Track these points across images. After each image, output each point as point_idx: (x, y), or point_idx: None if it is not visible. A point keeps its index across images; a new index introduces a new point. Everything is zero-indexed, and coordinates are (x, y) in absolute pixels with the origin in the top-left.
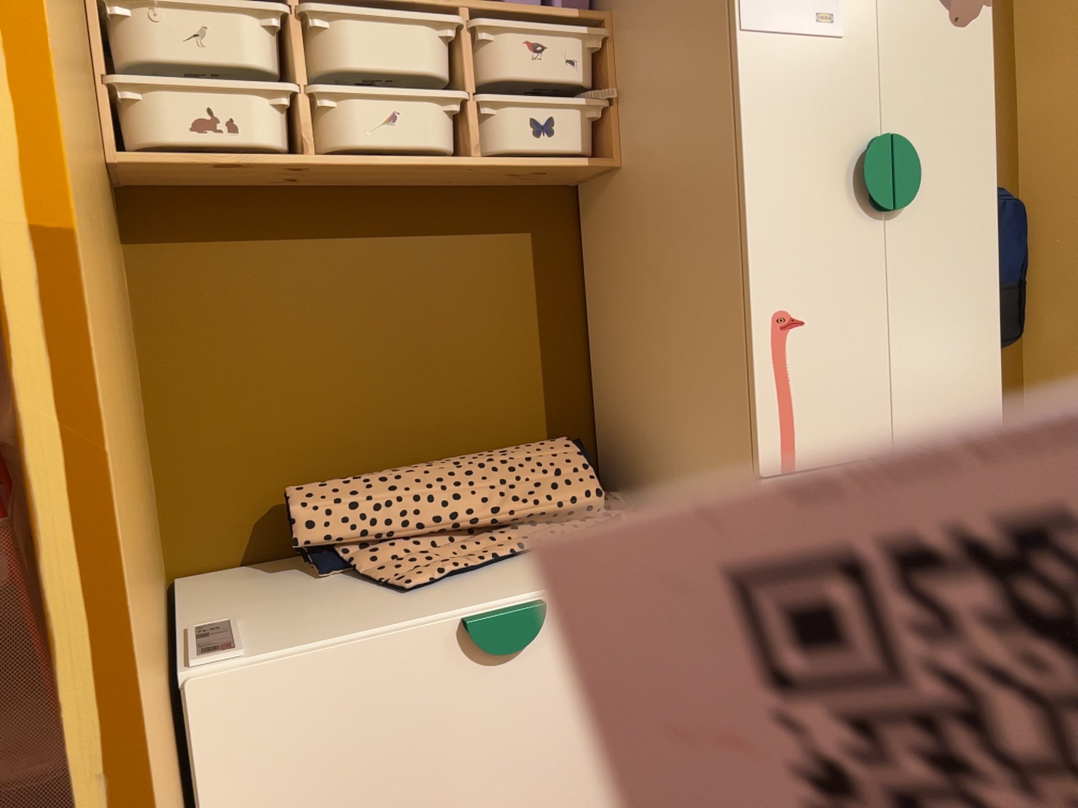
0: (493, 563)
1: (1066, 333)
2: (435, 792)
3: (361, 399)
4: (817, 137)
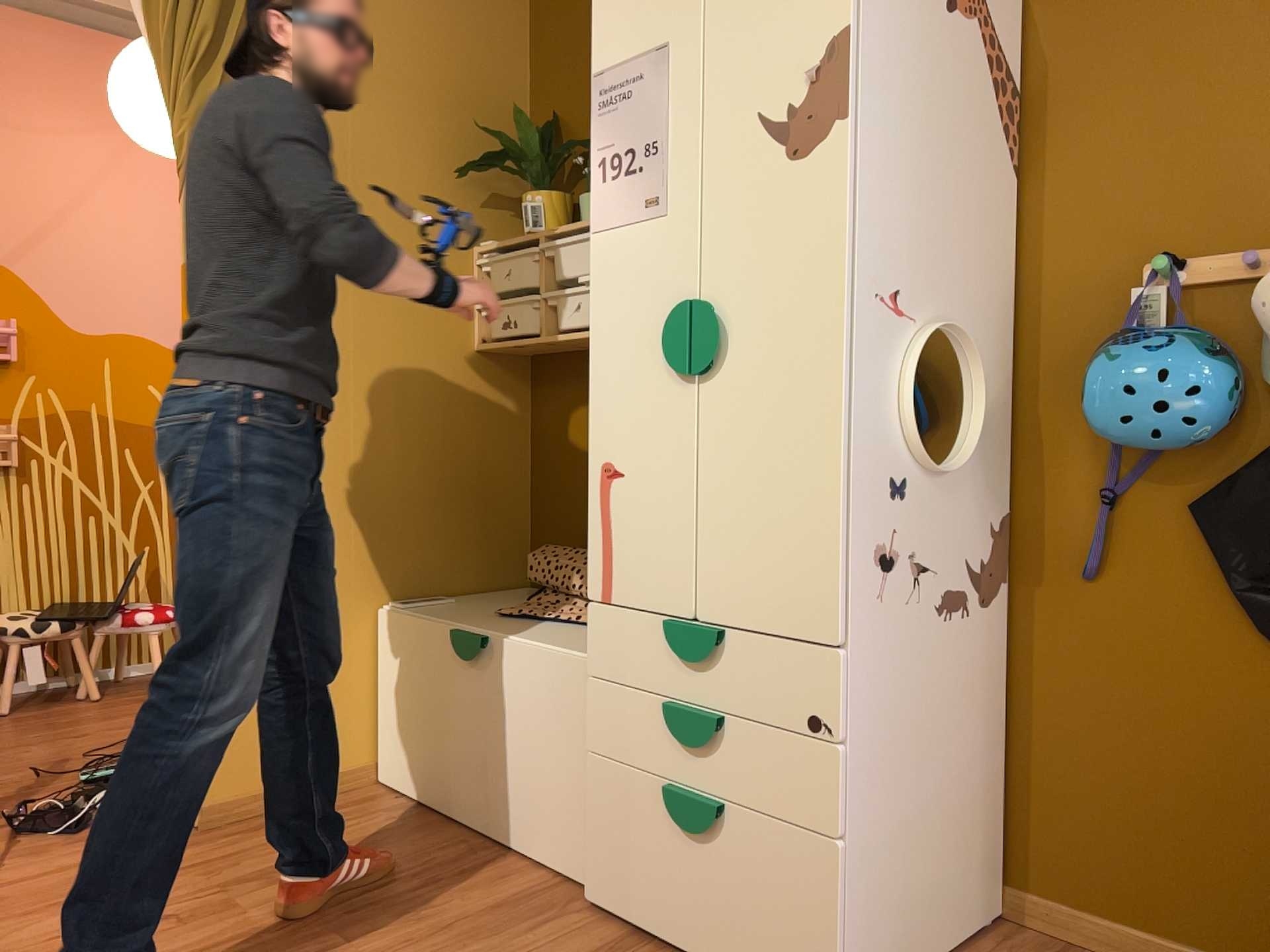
0: (552, 620)
1: None
2: (440, 724)
3: None
4: (642, 308)
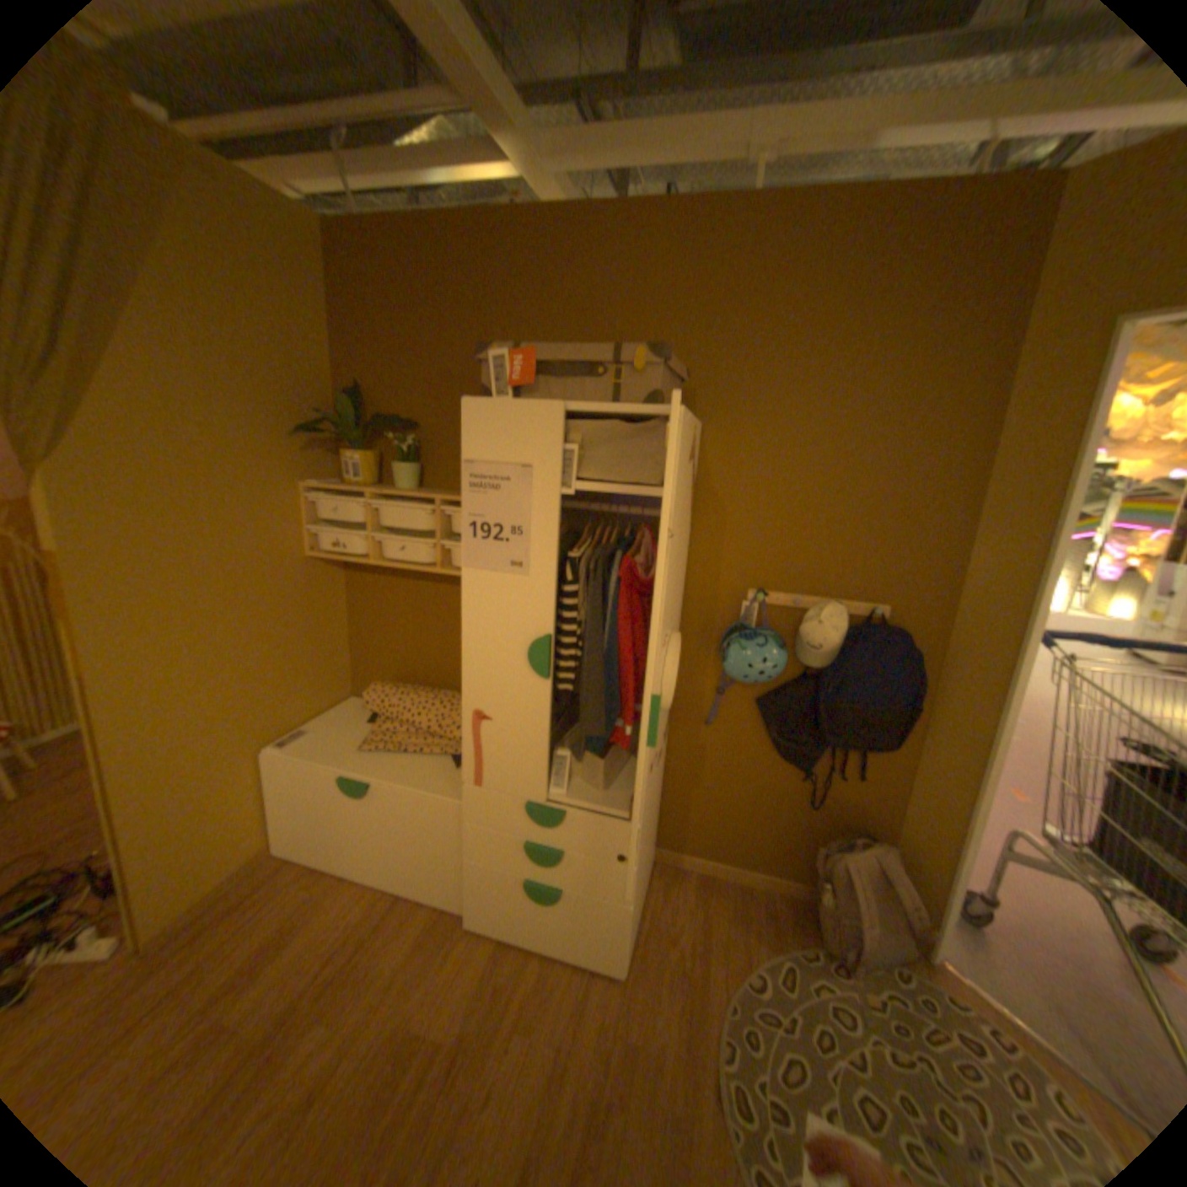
0: (404, 753)
1: (956, 771)
2: (331, 829)
3: (422, 652)
4: (507, 628)
